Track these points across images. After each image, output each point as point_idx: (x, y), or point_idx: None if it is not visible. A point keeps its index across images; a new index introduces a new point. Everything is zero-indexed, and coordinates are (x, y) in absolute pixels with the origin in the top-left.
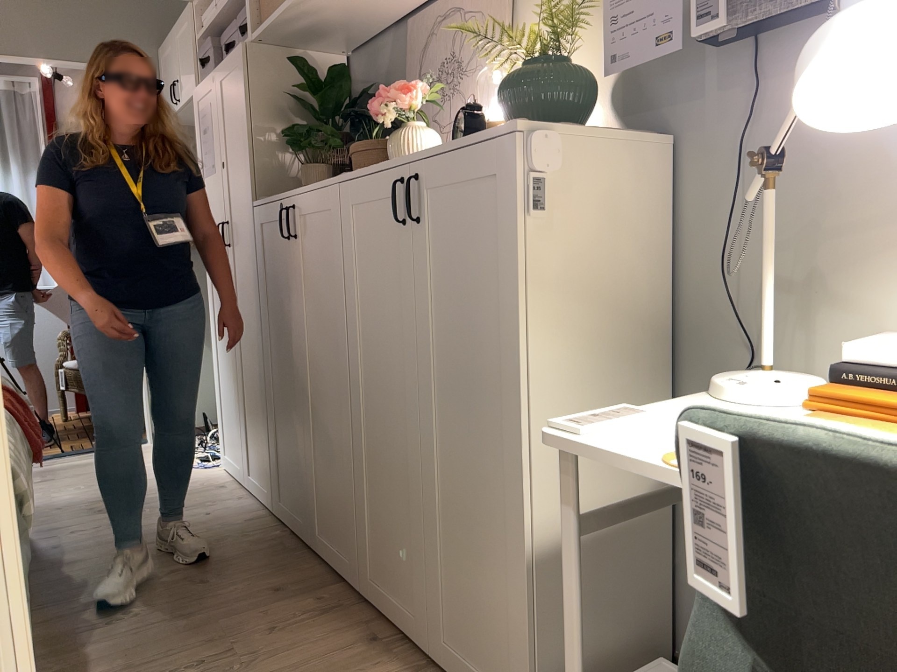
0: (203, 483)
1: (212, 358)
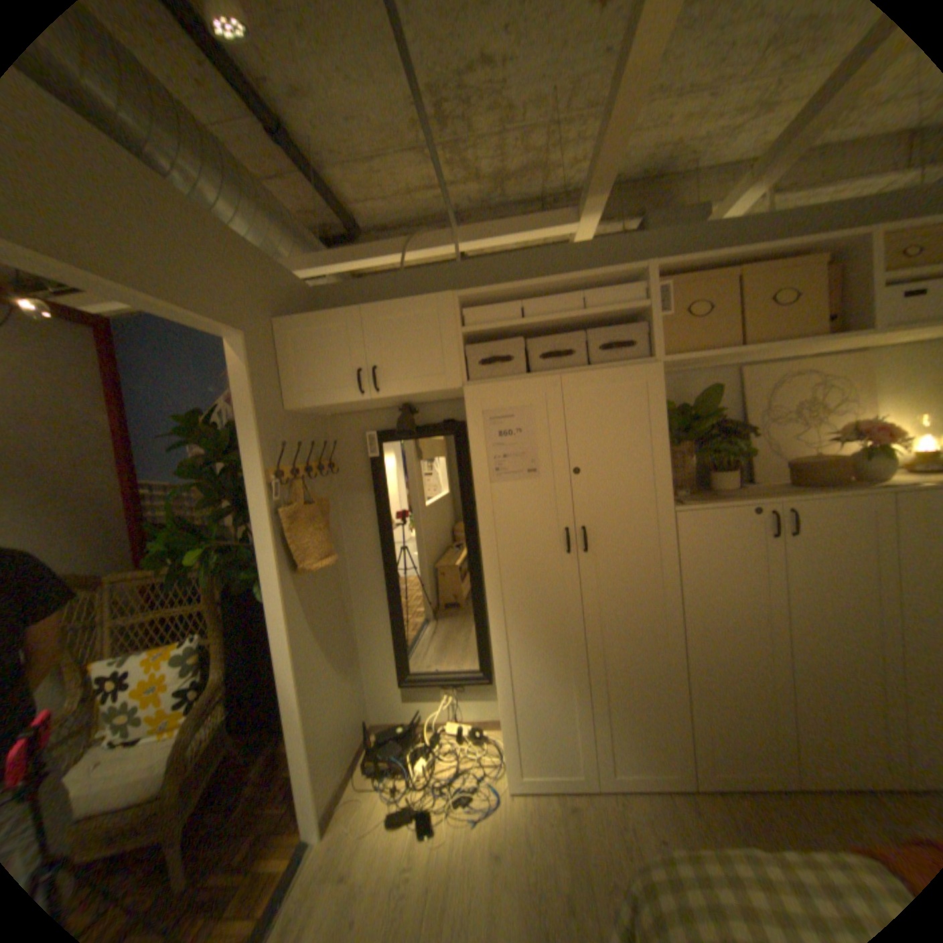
0: (551, 824)
1: (496, 679)
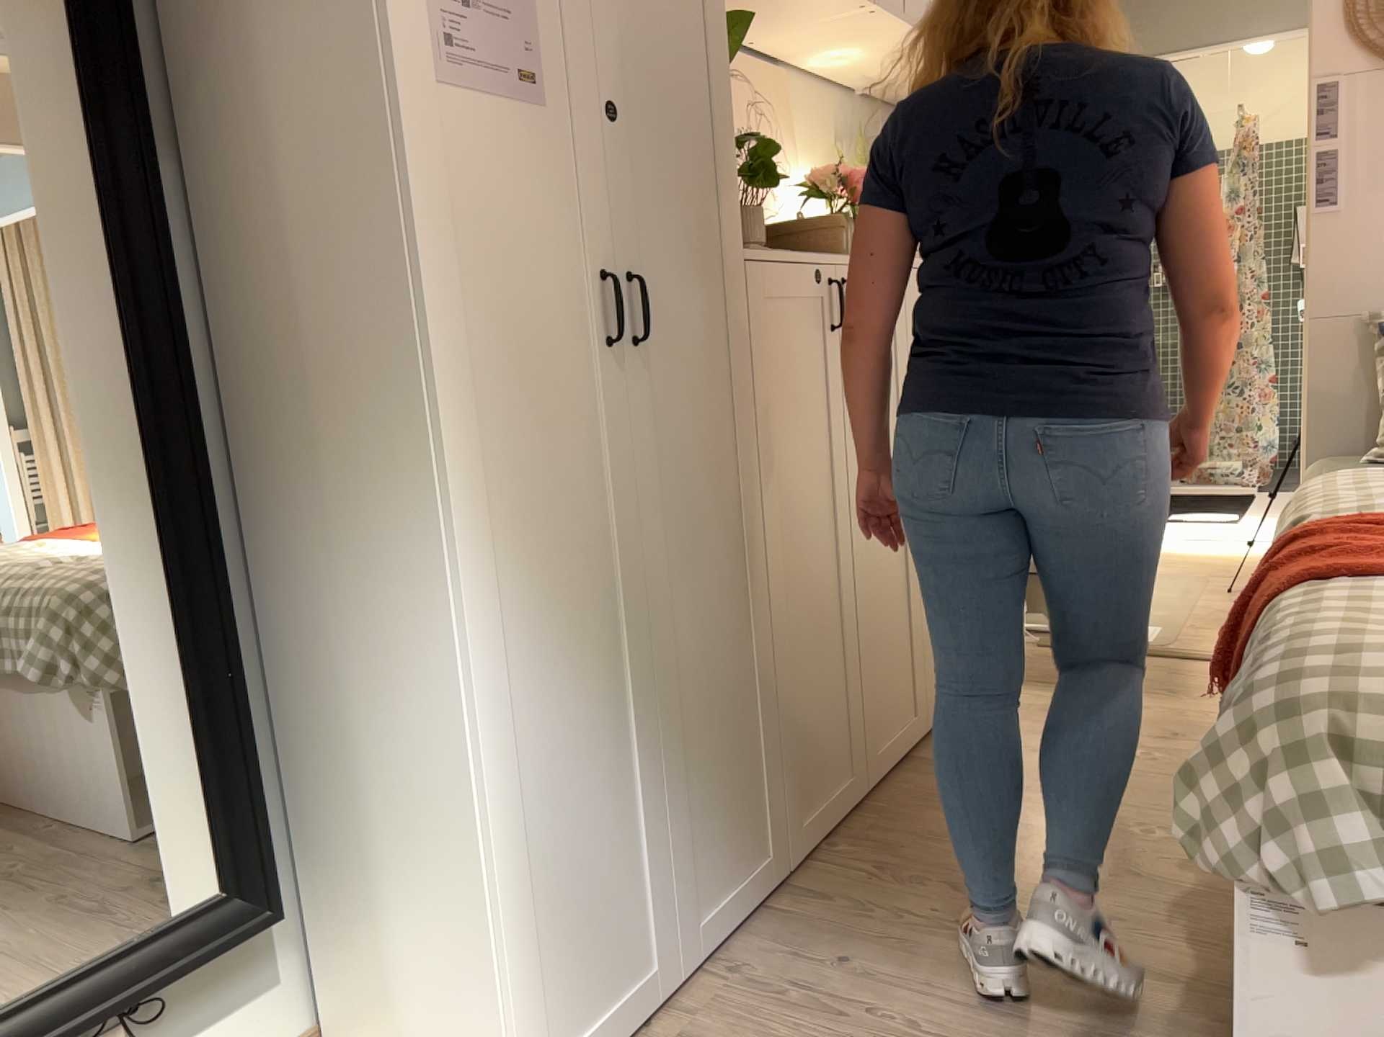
0: None
1: (475, 779)
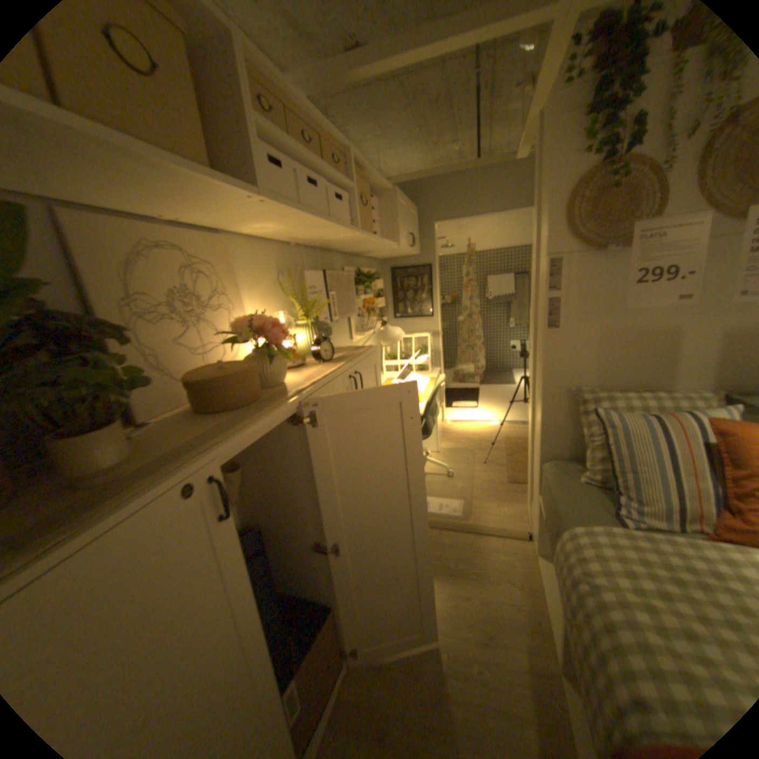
0: None
1: None
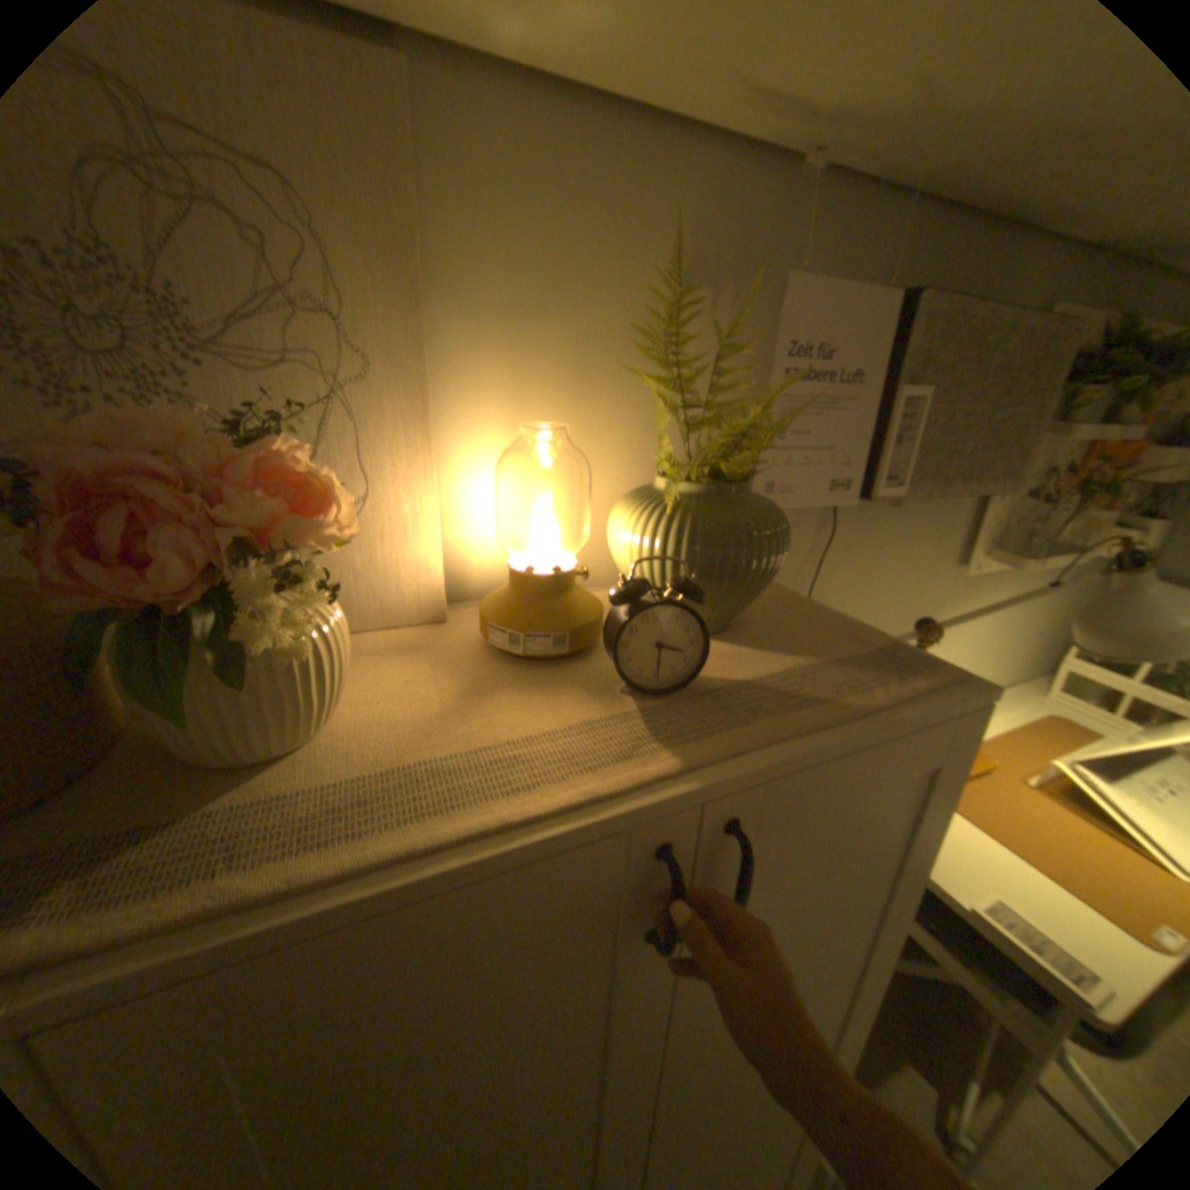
0: None
1: None
